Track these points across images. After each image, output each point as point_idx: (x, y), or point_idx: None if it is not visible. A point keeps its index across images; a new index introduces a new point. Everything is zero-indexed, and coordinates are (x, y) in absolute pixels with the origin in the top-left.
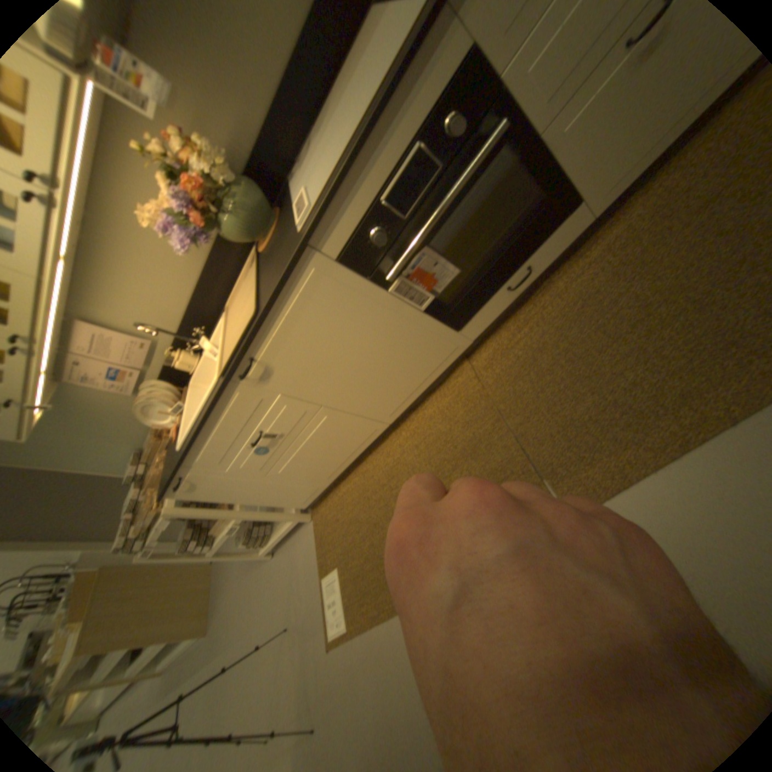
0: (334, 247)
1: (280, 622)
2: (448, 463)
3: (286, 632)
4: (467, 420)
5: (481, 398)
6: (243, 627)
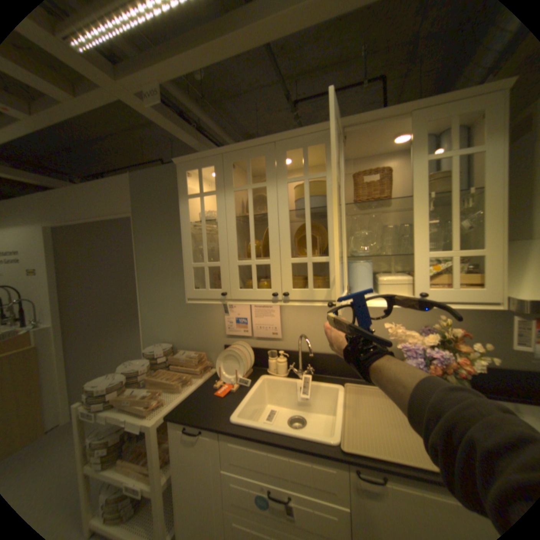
0: None
1: None
2: None
3: None
4: None
5: None
6: None
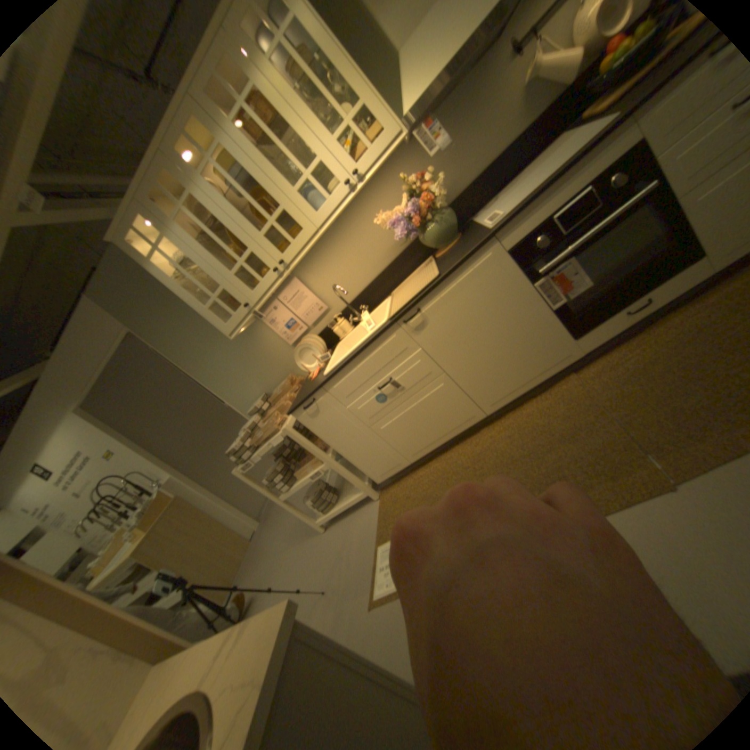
0: (511, 241)
1: (318, 587)
2: (543, 447)
3: (322, 595)
4: (568, 415)
5: (585, 399)
6: (270, 593)
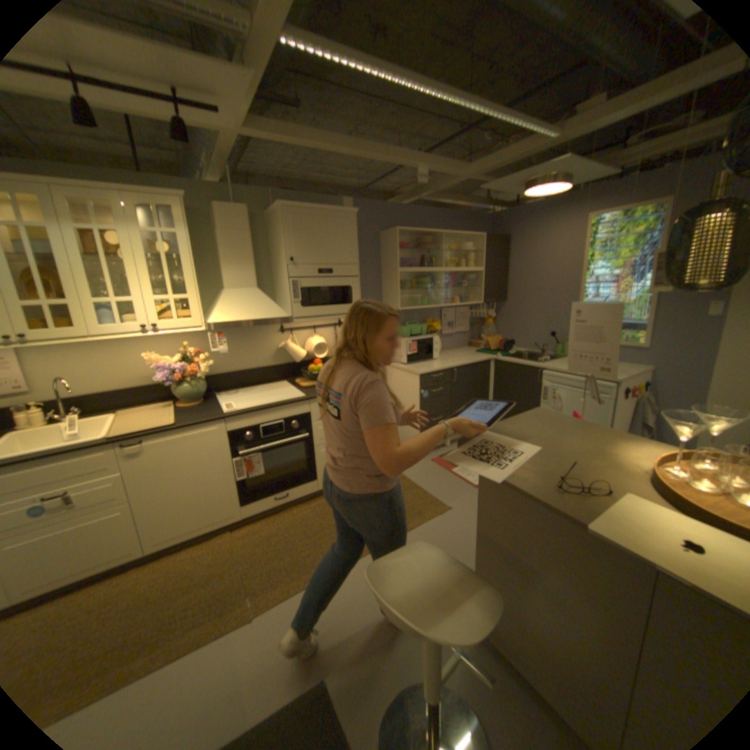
0: (232, 426)
1: None
2: (179, 590)
3: None
4: (210, 564)
5: (227, 553)
6: None
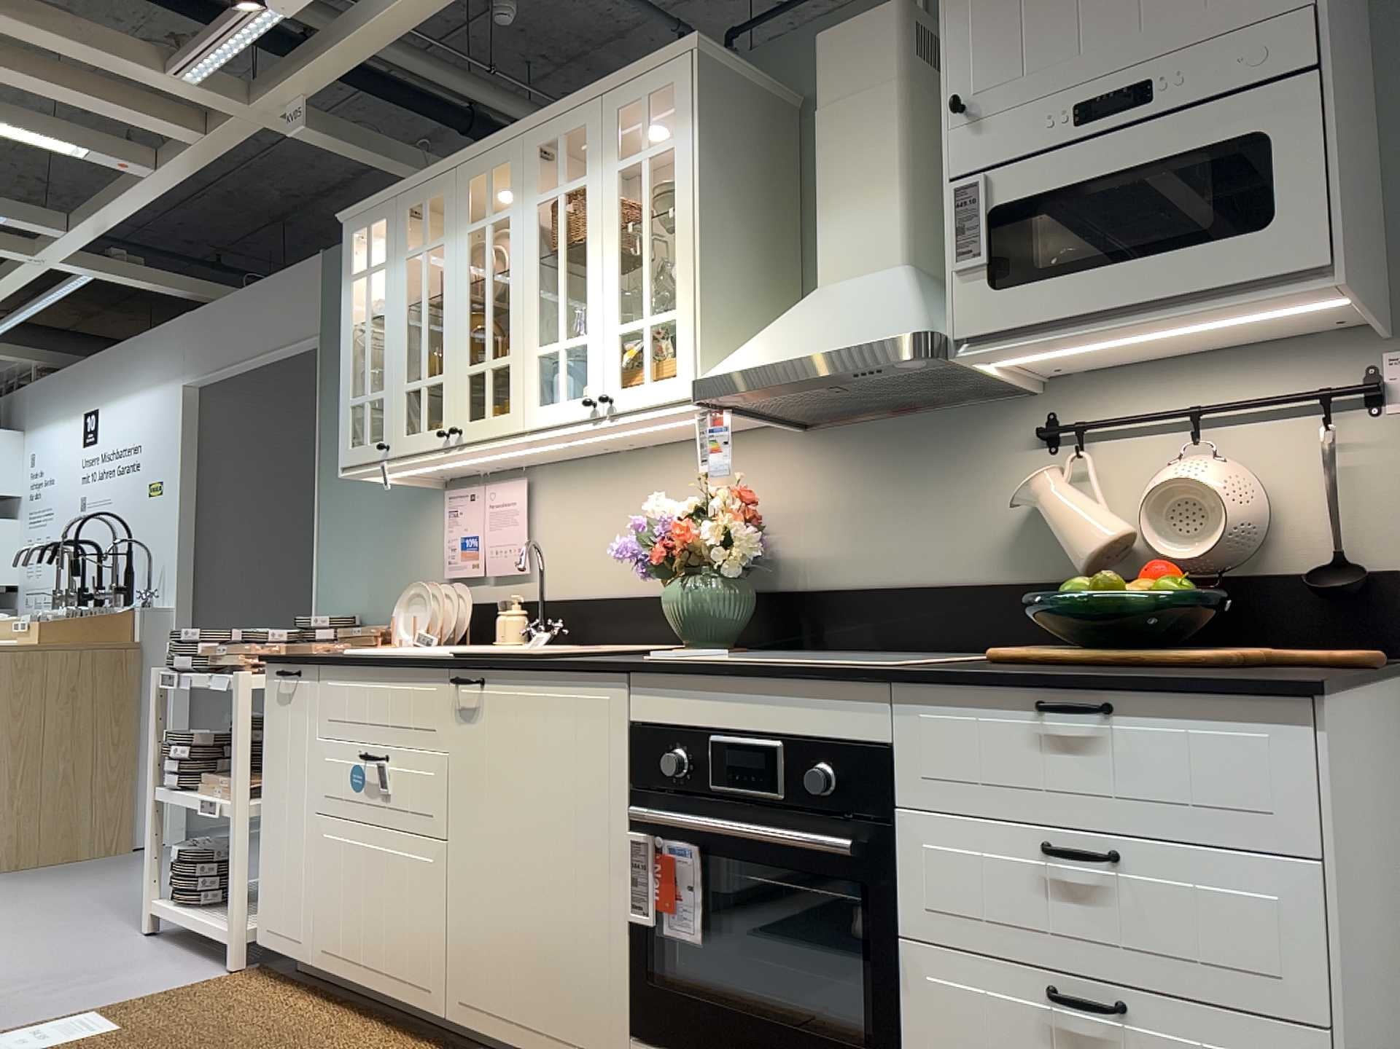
0: (641, 710)
1: None
2: None
3: None
4: None
5: None
6: None
